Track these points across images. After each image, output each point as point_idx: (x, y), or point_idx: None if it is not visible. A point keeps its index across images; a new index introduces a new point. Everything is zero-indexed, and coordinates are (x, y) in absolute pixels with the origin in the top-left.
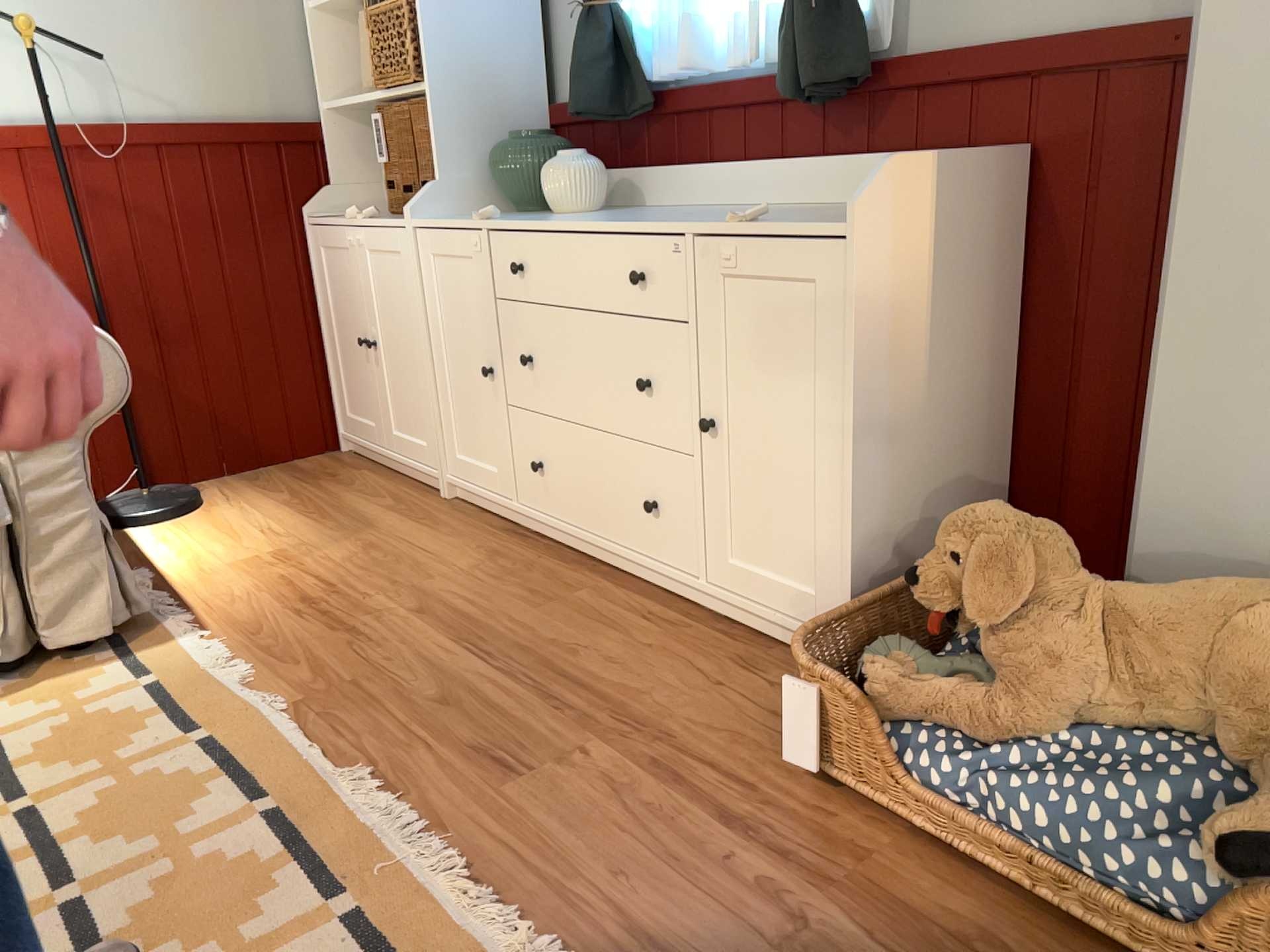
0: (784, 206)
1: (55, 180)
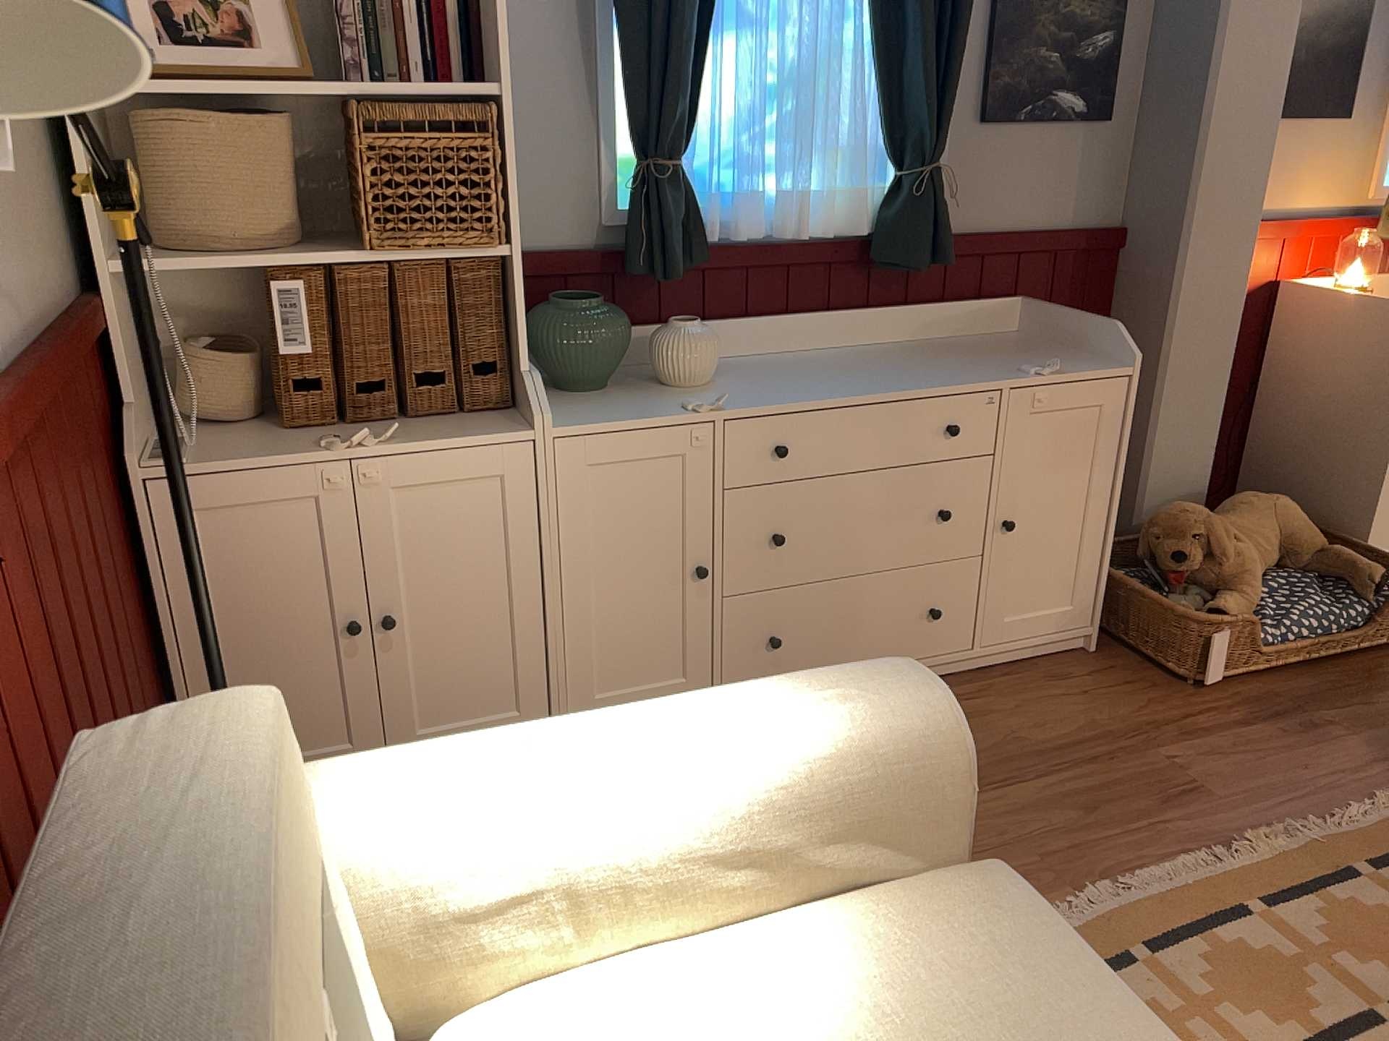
0: (851, 346)
1: None
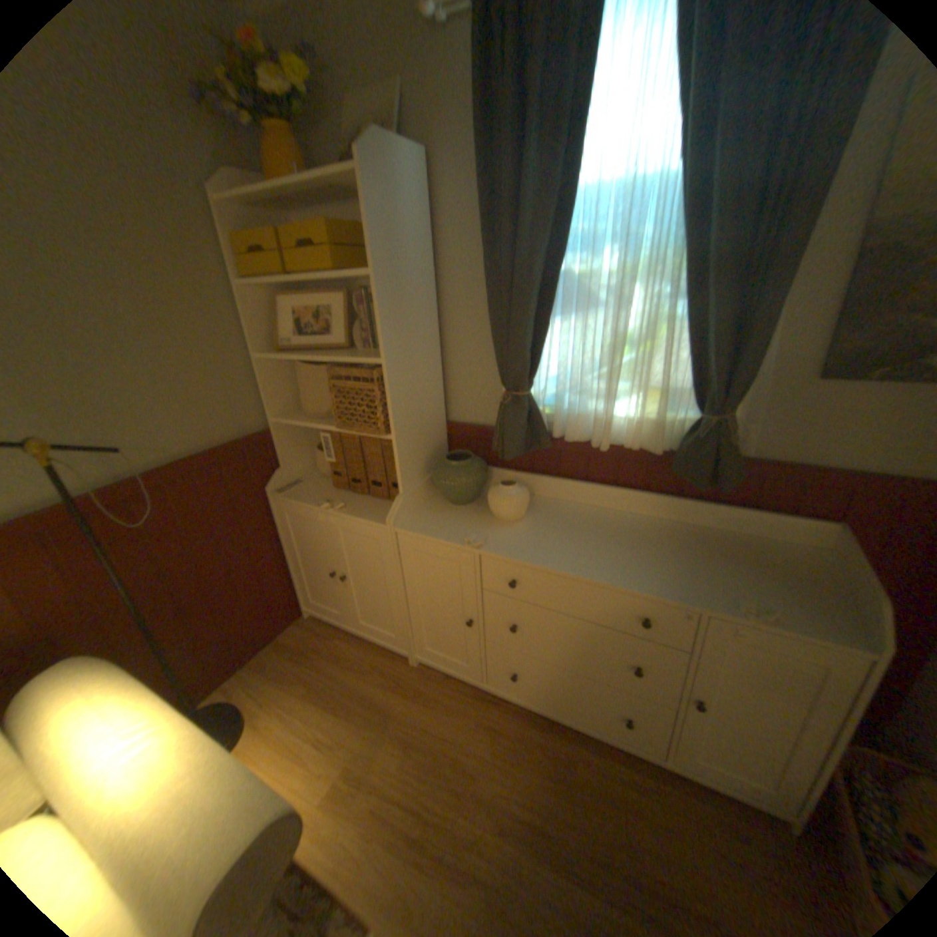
0: (657, 518)
1: (74, 540)
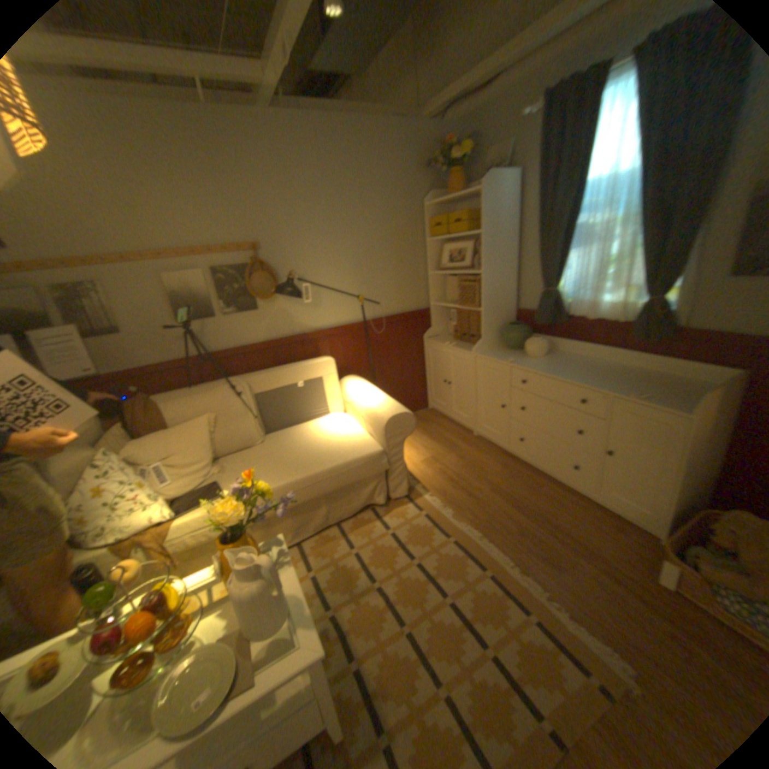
0: (625, 365)
1: (358, 337)
